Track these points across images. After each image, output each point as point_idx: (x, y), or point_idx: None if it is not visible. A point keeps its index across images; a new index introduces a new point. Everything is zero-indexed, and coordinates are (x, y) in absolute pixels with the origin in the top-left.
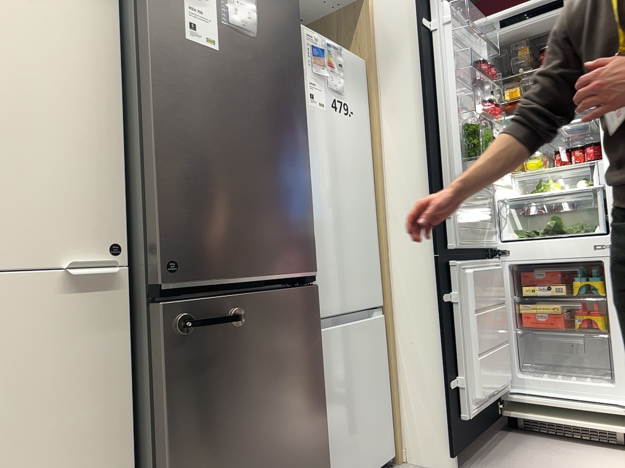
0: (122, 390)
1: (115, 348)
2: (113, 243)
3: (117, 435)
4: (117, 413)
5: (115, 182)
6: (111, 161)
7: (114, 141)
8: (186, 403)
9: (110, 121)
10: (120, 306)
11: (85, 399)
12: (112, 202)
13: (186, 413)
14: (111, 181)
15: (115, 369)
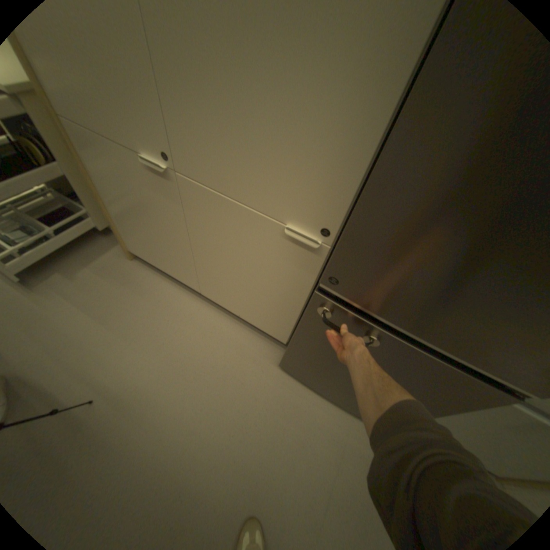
0: (303, 294)
1: (306, 278)
2: (329, 225)
3: (295, 305)
4: (297, 299)
5: (353, 177)
6: (359, 153)
7: (374, 129)
8: (312, 333)
9: (383, 97)
10: (317, 263)
11: (284, 284)
12: (342, 194)
13: (310, 336)
14: (350, 176)
15: (303, 285)
